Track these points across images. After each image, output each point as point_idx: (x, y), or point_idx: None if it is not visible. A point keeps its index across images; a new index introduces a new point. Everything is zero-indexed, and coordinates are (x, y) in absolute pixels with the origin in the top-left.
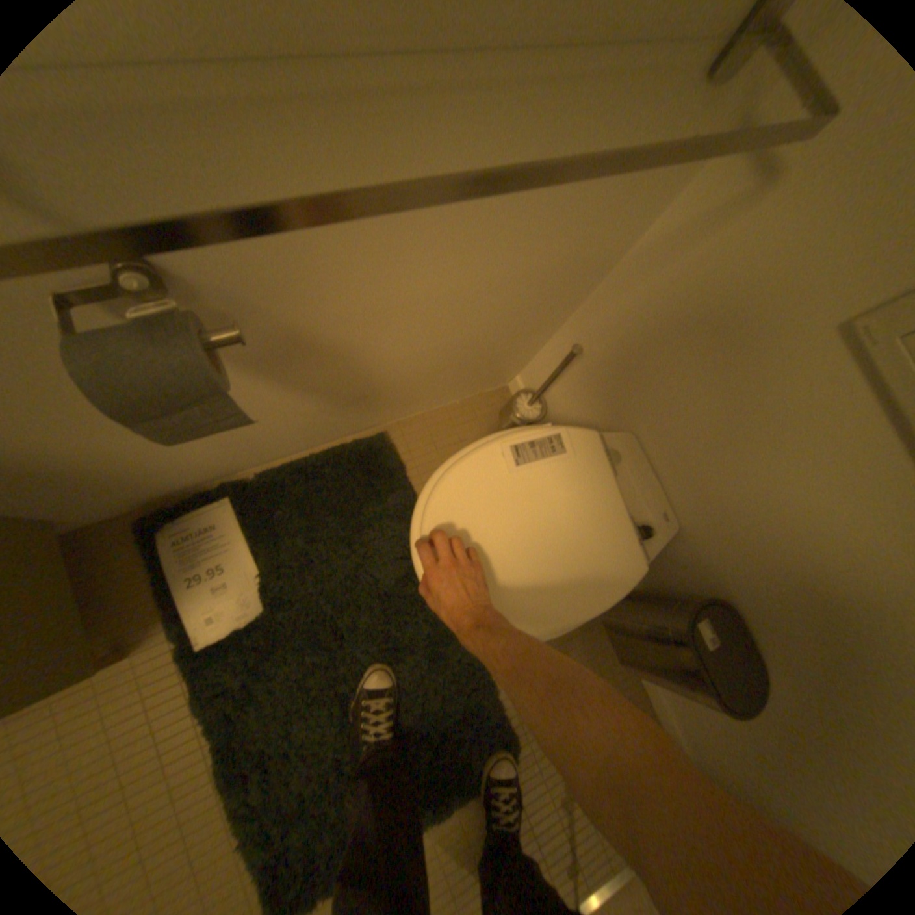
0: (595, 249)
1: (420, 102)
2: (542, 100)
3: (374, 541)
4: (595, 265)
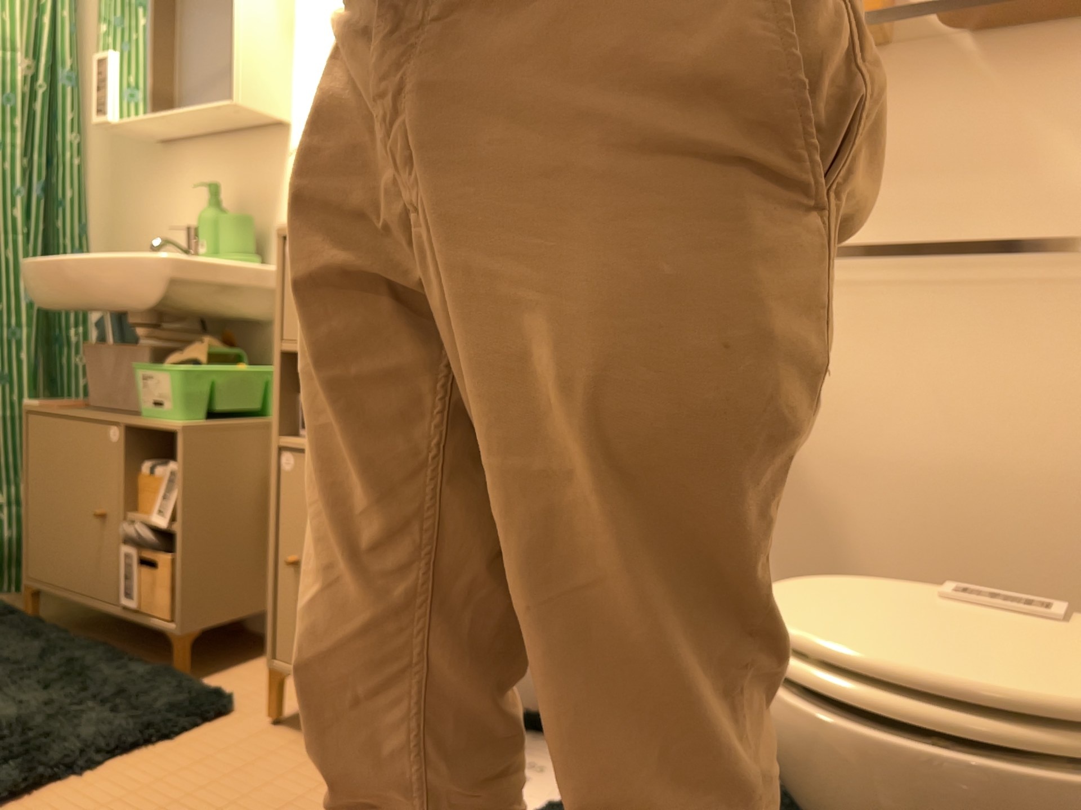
0: None
1: (897, 295)
2: (985, 299)
3: None
4: None
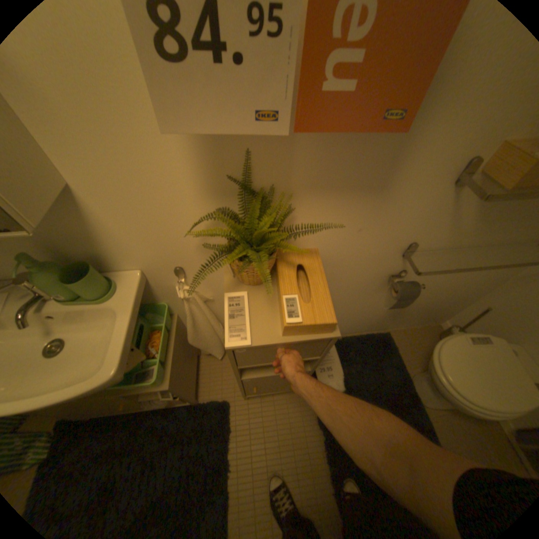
0: (498, 278)
1: (471, 251)
2: (495, 250)
3: (389, 376)
4: (496, 283)
